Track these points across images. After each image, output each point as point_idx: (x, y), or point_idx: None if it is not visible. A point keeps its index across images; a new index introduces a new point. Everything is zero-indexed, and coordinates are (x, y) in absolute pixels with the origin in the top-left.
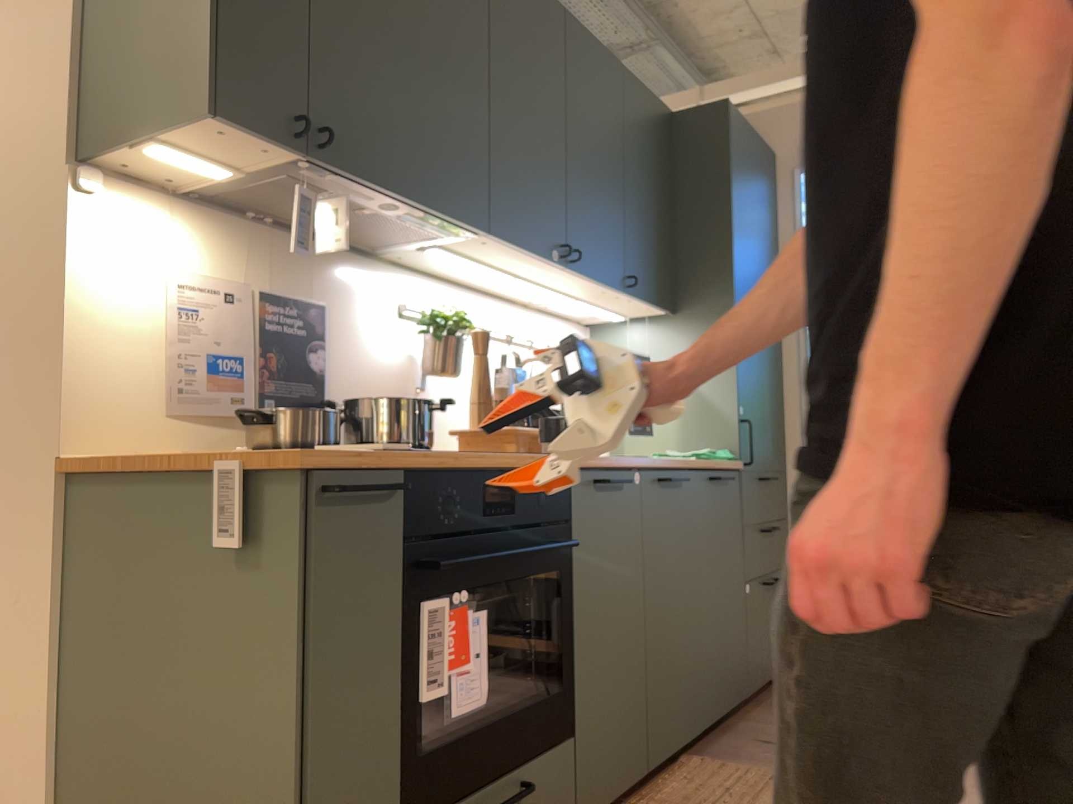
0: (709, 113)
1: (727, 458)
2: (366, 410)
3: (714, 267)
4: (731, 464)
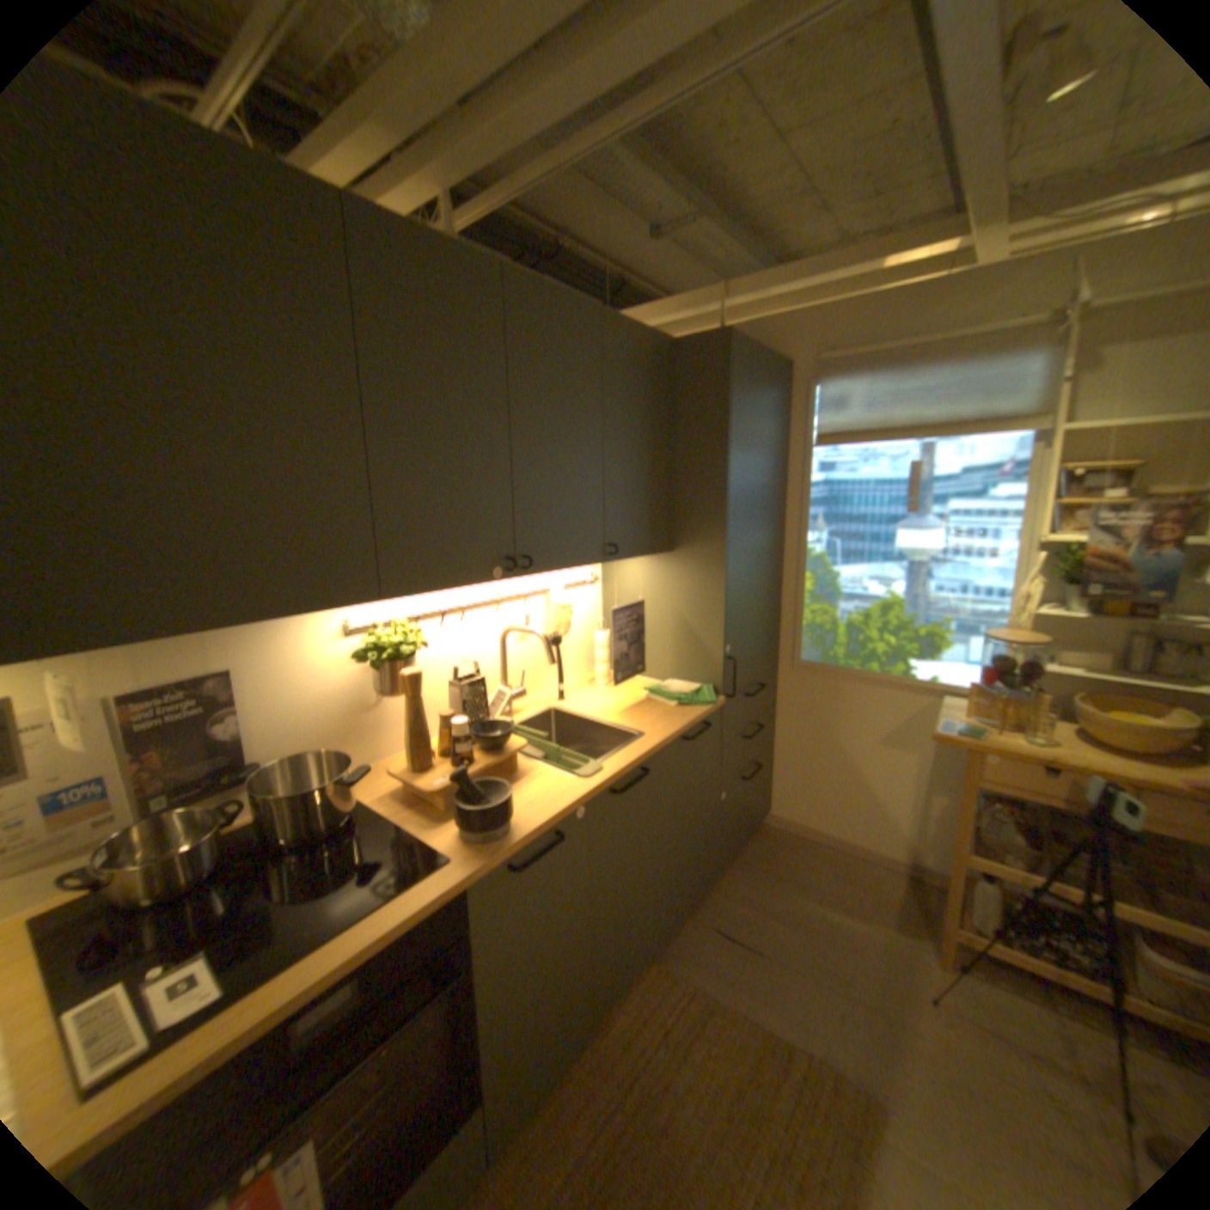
0: (711, 342)
1: (706, 702)
2: (264, 799)
3: (708, 511)
4: (706, 715)
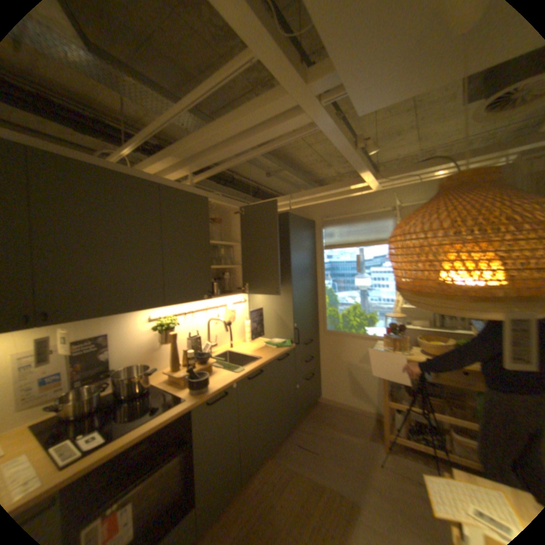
0: (282, 217)
1: (287, 346)
2: (118, 381)
3: (285, 274)
4: (287, 351)
